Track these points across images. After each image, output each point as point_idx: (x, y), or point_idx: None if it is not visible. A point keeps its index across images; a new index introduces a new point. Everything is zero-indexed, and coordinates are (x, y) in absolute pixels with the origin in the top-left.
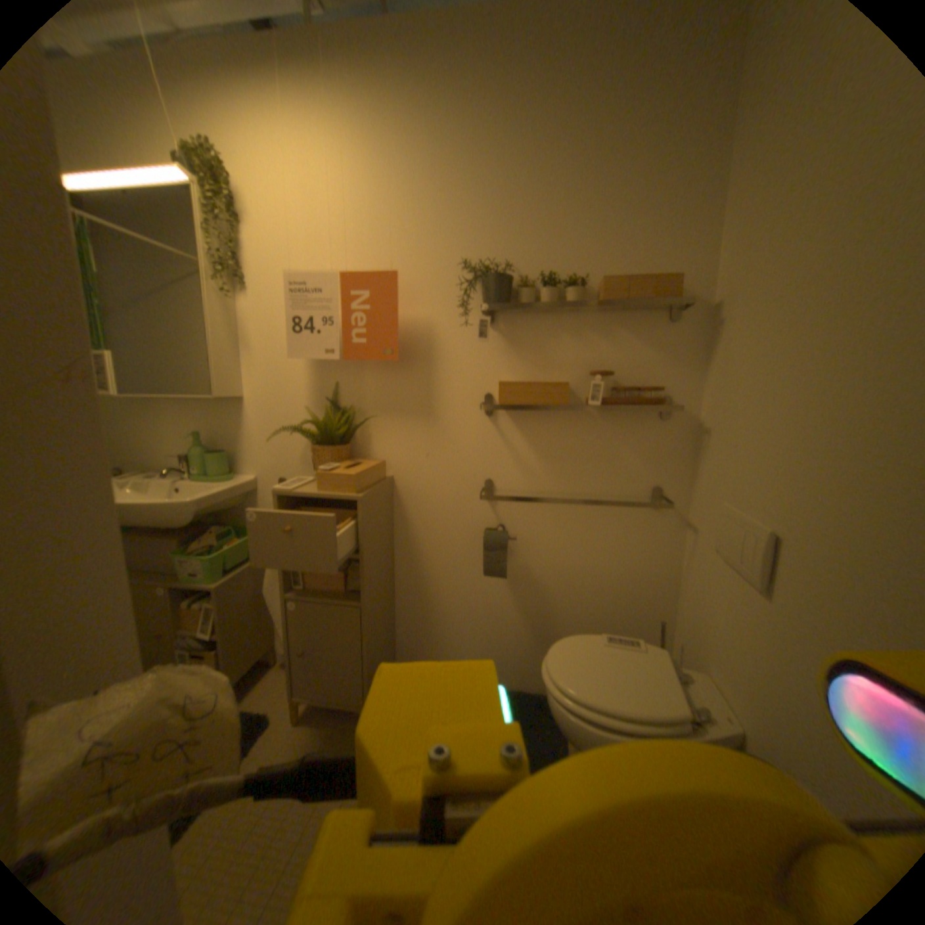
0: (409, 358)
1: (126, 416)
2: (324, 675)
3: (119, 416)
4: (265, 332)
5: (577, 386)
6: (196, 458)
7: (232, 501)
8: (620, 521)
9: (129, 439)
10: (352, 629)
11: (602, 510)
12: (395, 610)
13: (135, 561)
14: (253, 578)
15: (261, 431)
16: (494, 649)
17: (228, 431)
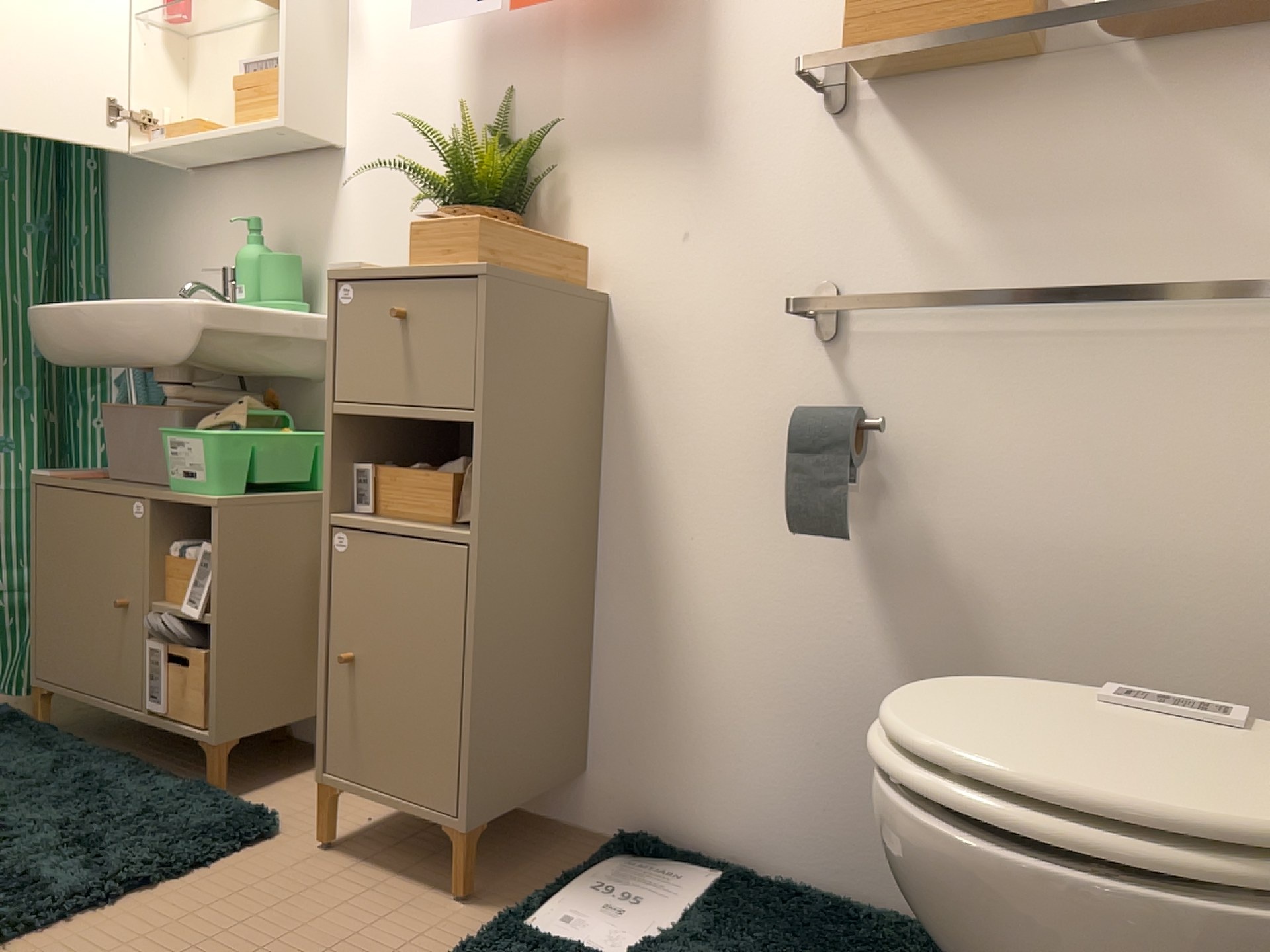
0: (656, 14)
1: (175, 220)
2: (390, 716)
3: (166, 222)
4: (395, 16)
5: (1064, 6)
6: (252, 270)
7: (302, 362)
8: (1198, 388)
9: (175, 263)
10: (449, 601)
11: (1139, 354)
12: (589, 635)
13: (126, 459)
14: (315, 523)
15: (371, 223)
16: (823, 768)
17: (319, 228)
